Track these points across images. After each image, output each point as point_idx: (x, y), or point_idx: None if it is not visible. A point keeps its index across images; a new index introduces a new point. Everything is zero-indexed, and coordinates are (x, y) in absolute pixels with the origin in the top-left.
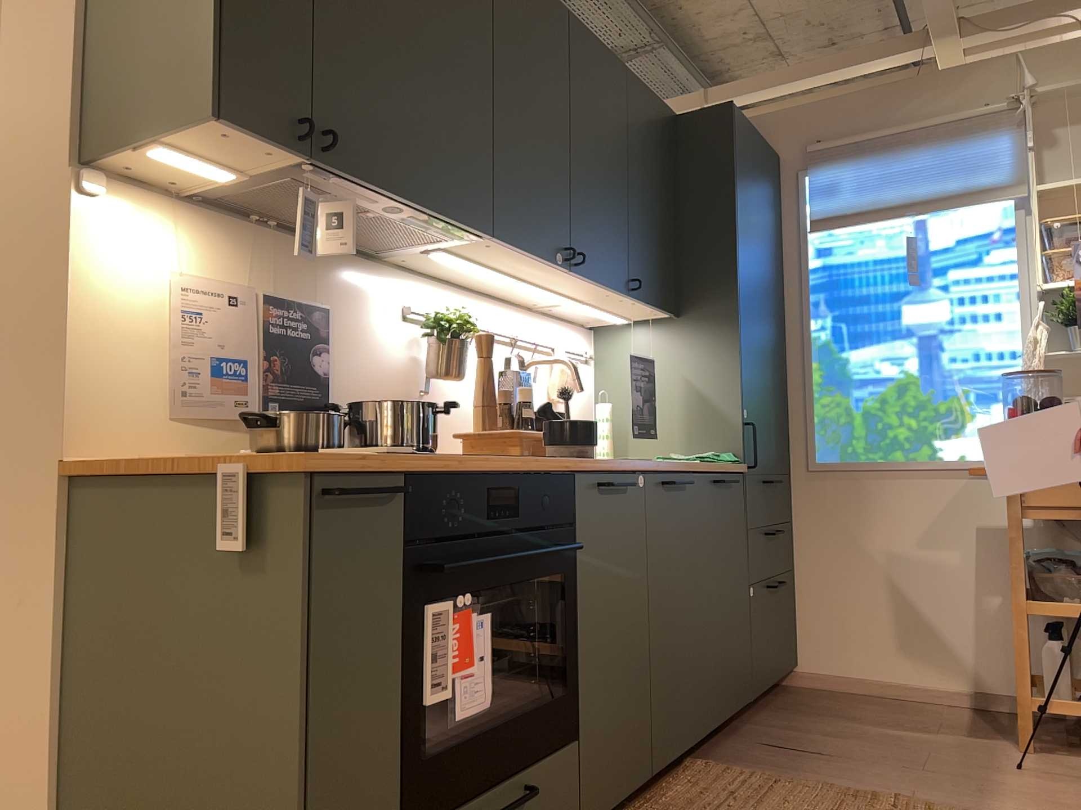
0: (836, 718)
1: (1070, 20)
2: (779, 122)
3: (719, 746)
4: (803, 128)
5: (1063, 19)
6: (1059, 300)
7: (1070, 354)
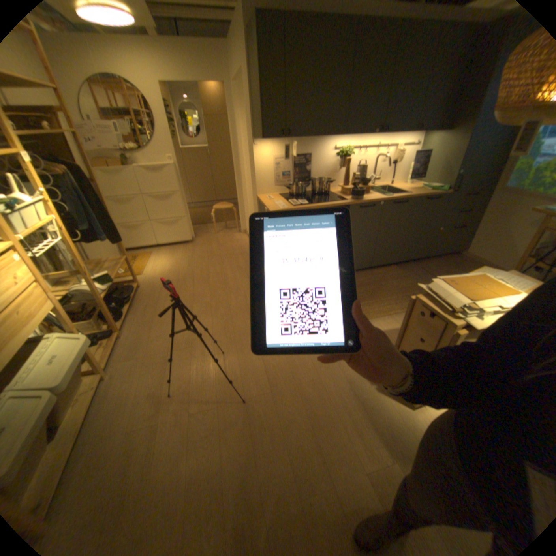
0: (456, 268)
1: None
2: None
3: (407, 265)
4: None
5: None
6: None
7: None
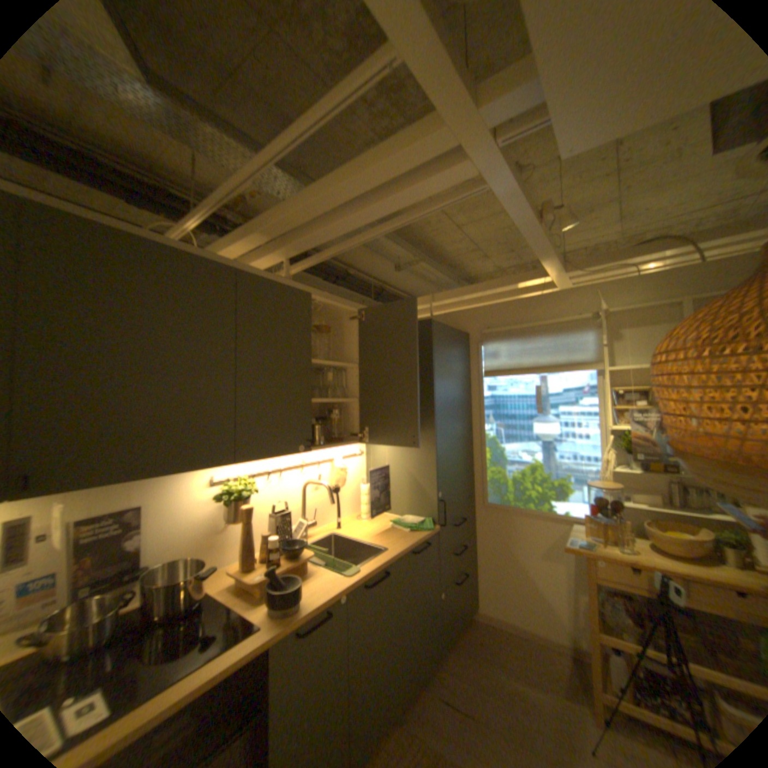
0: (491, 667)
1: (633, 265)
2: (469, 314)
3: (416, 703)
4: (481, 318)
5: (628, 265)
6: (624, 436)
7: (630, 470)
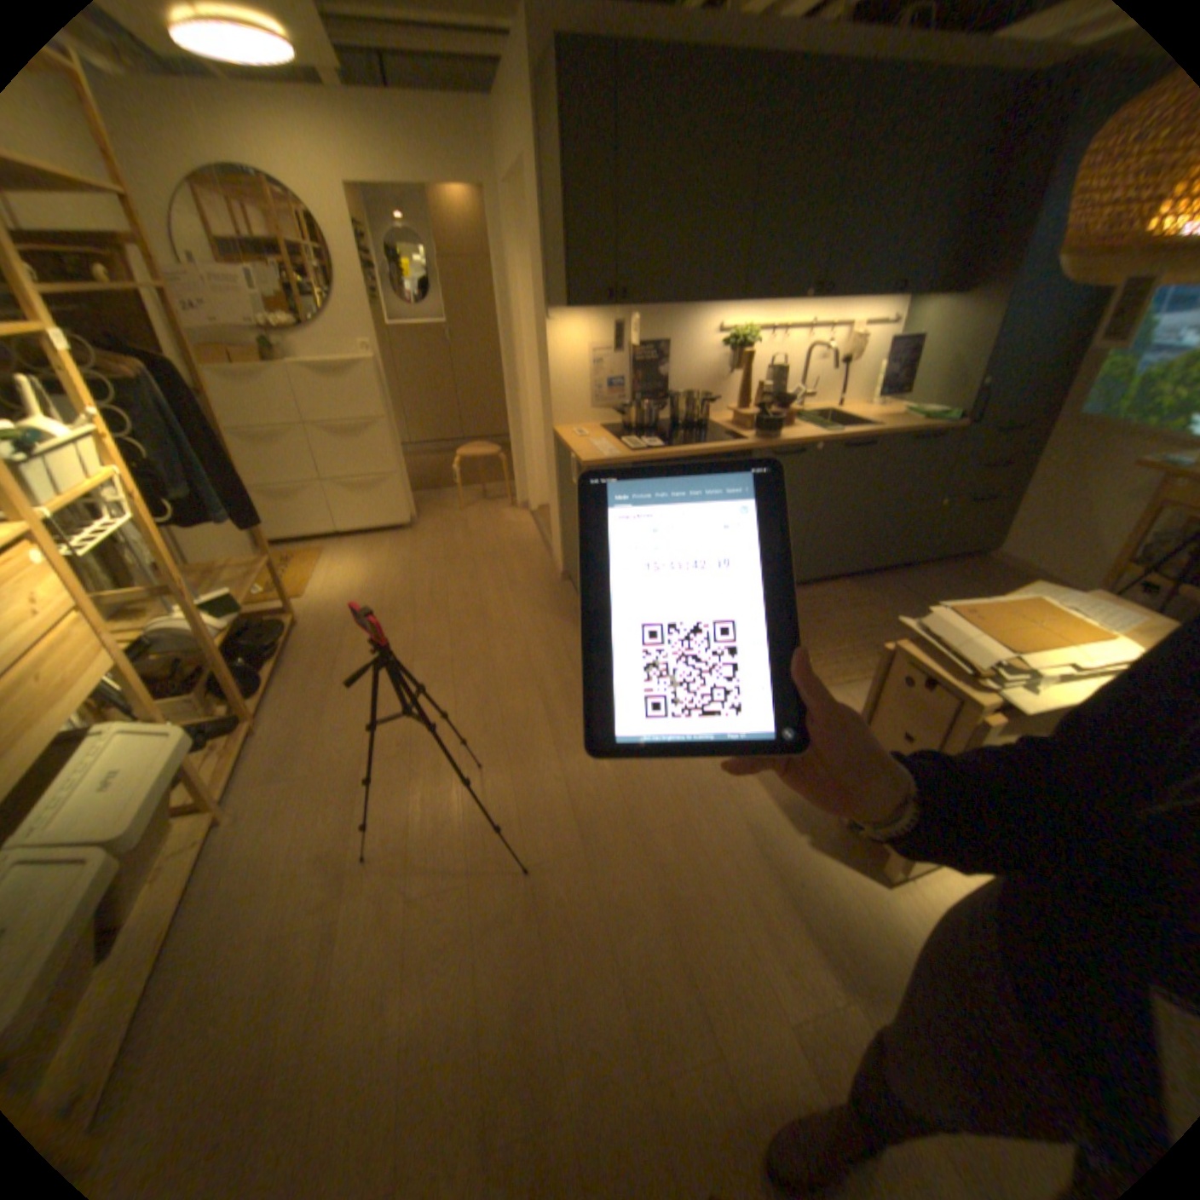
0: (977, 586)
1: None
2: None
3: (874, 578)
4: None
5: None
6: None
7: None
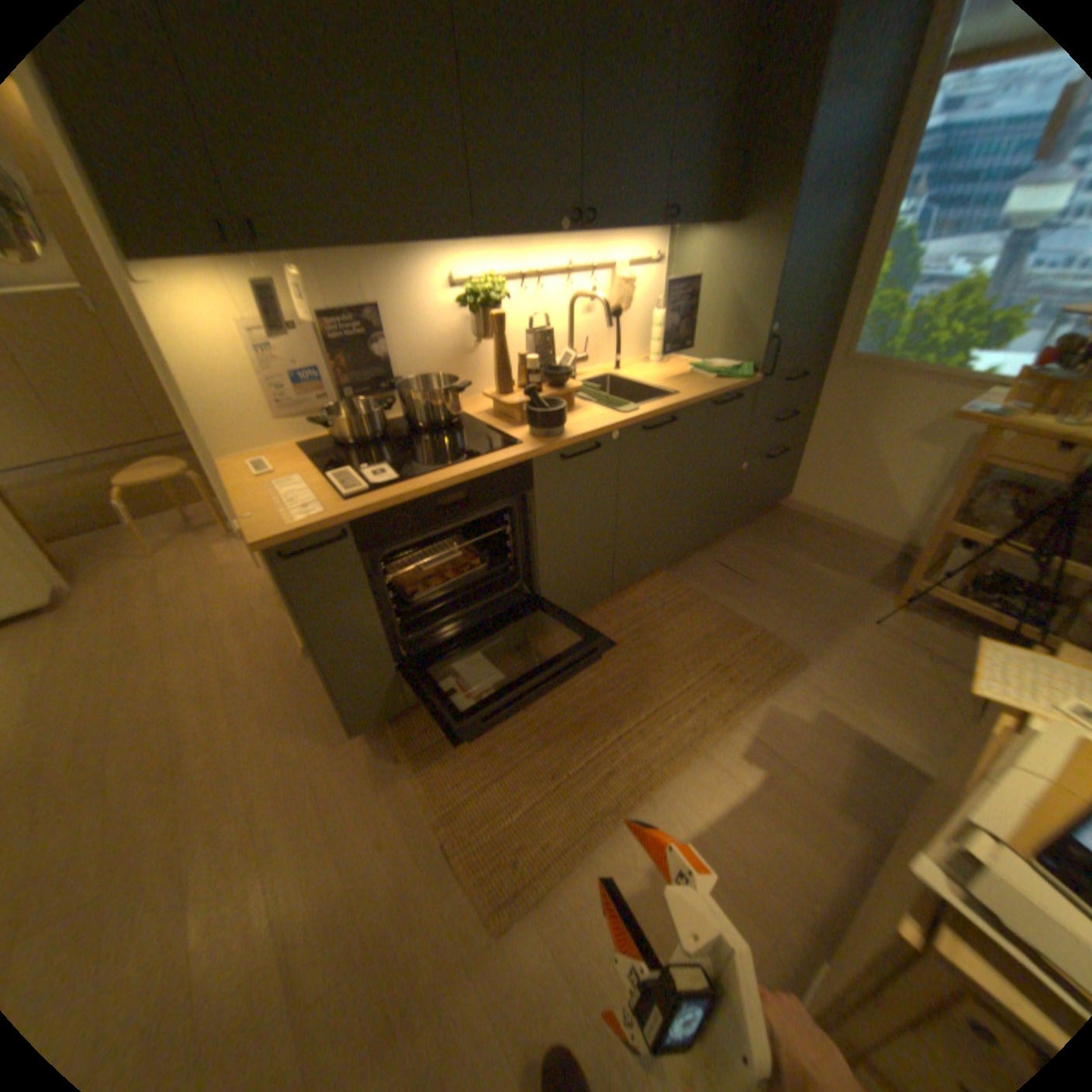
0: (785, 546)
1: None
2: None
3: (687, 560)
4: None
5: None
6: None
7: None
